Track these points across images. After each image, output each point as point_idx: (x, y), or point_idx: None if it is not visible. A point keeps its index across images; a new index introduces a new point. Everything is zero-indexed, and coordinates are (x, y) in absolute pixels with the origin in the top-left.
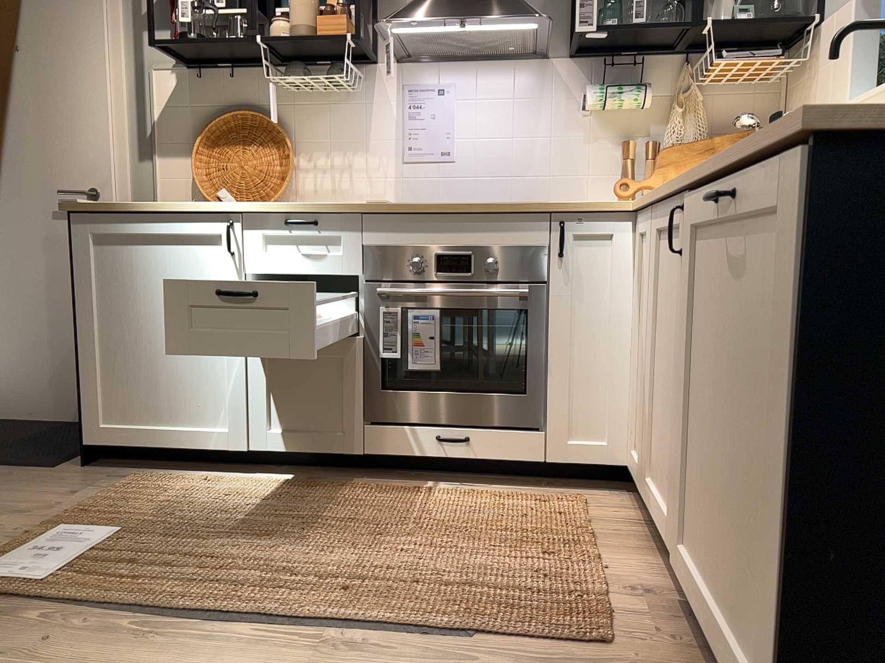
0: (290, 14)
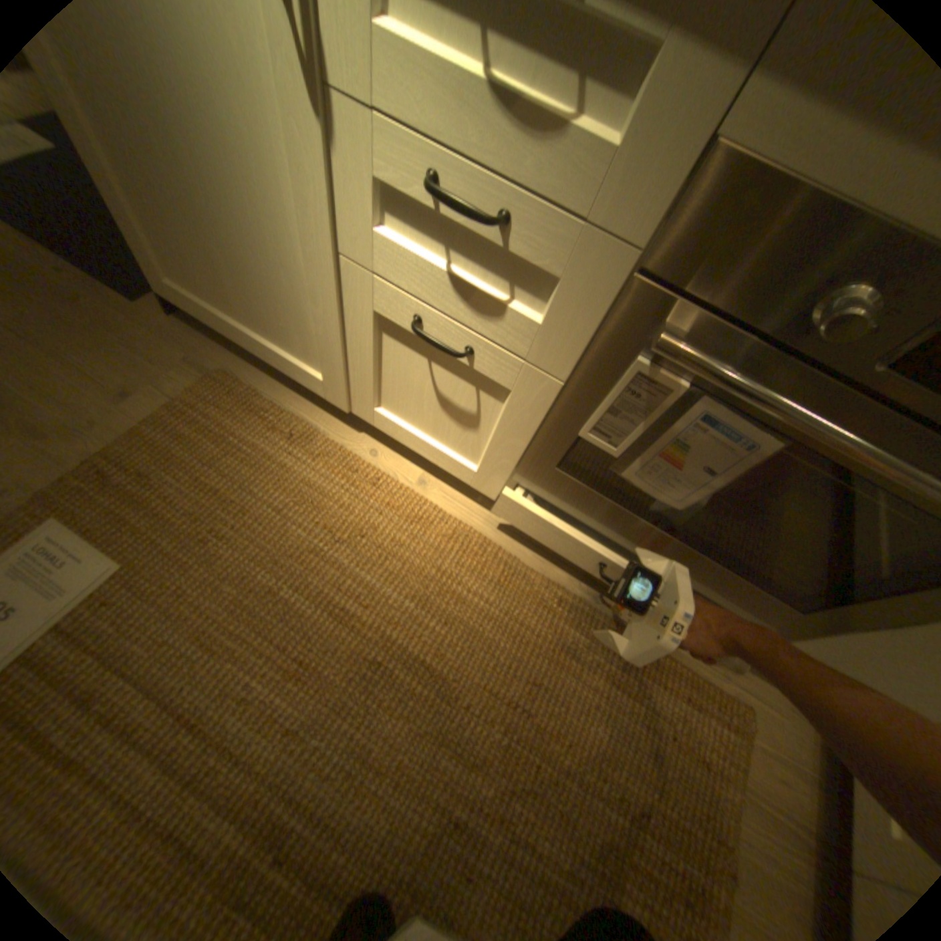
0: None
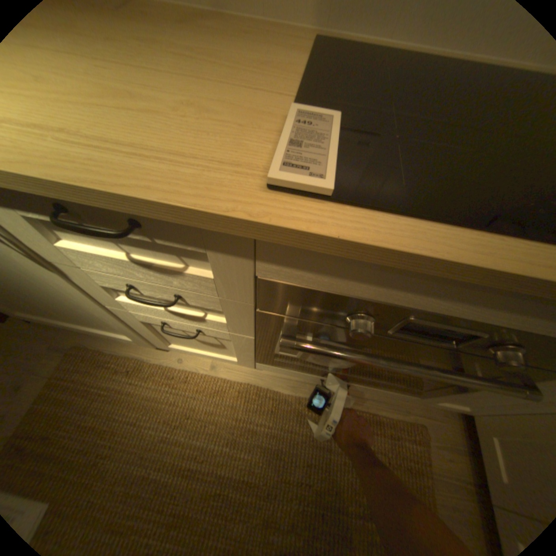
0: None
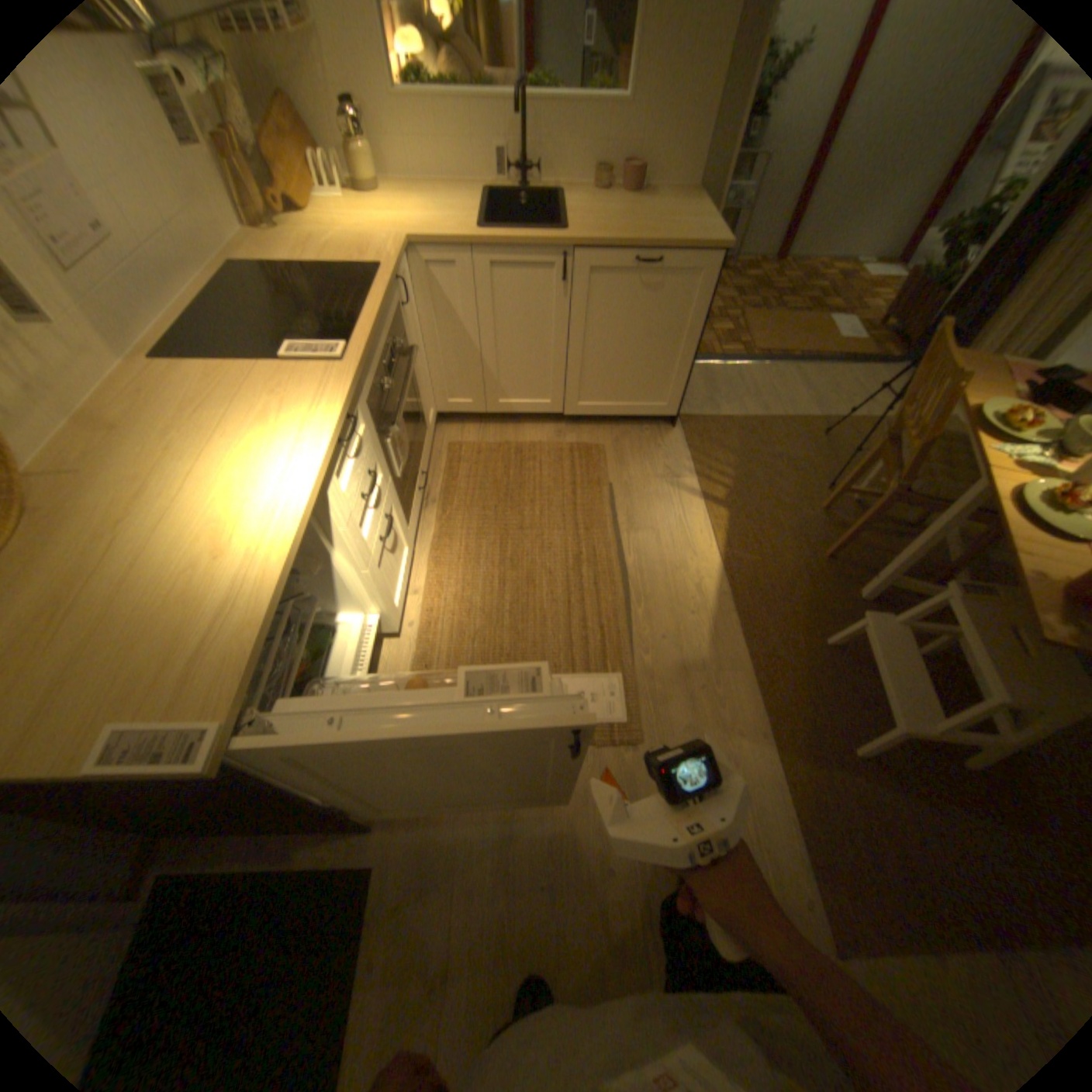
0: None
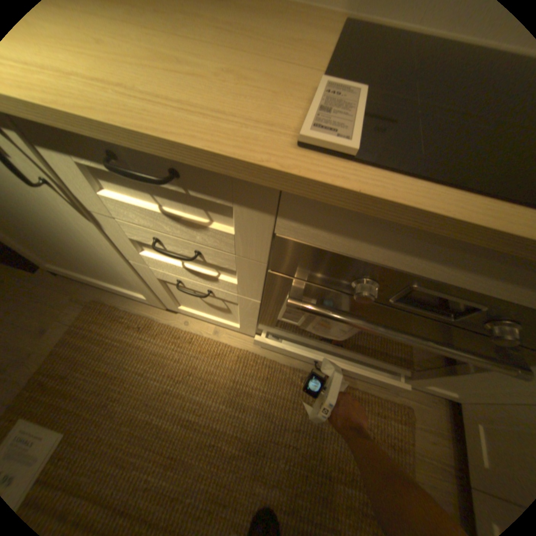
0: None
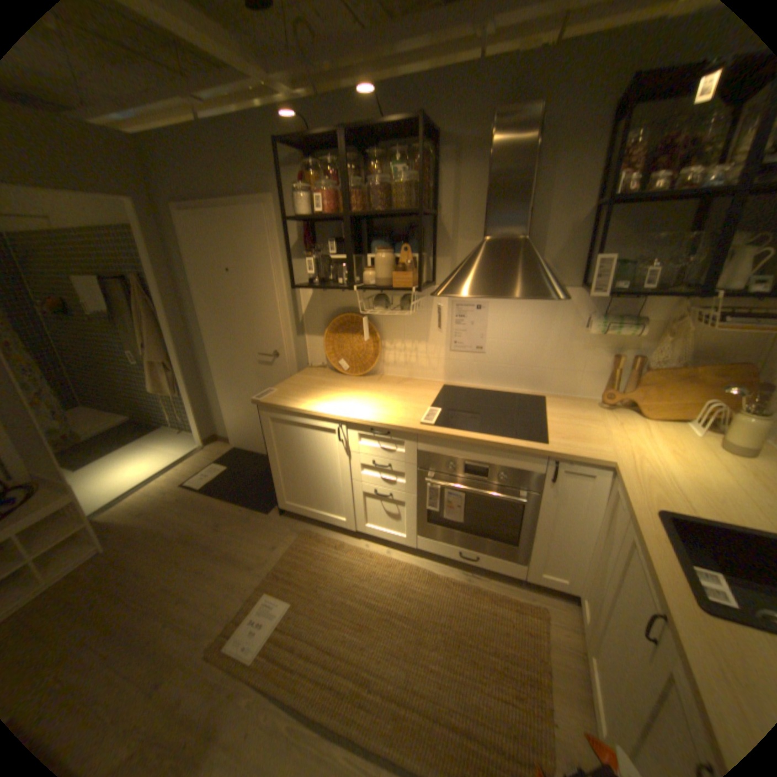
0: (375, 267)
